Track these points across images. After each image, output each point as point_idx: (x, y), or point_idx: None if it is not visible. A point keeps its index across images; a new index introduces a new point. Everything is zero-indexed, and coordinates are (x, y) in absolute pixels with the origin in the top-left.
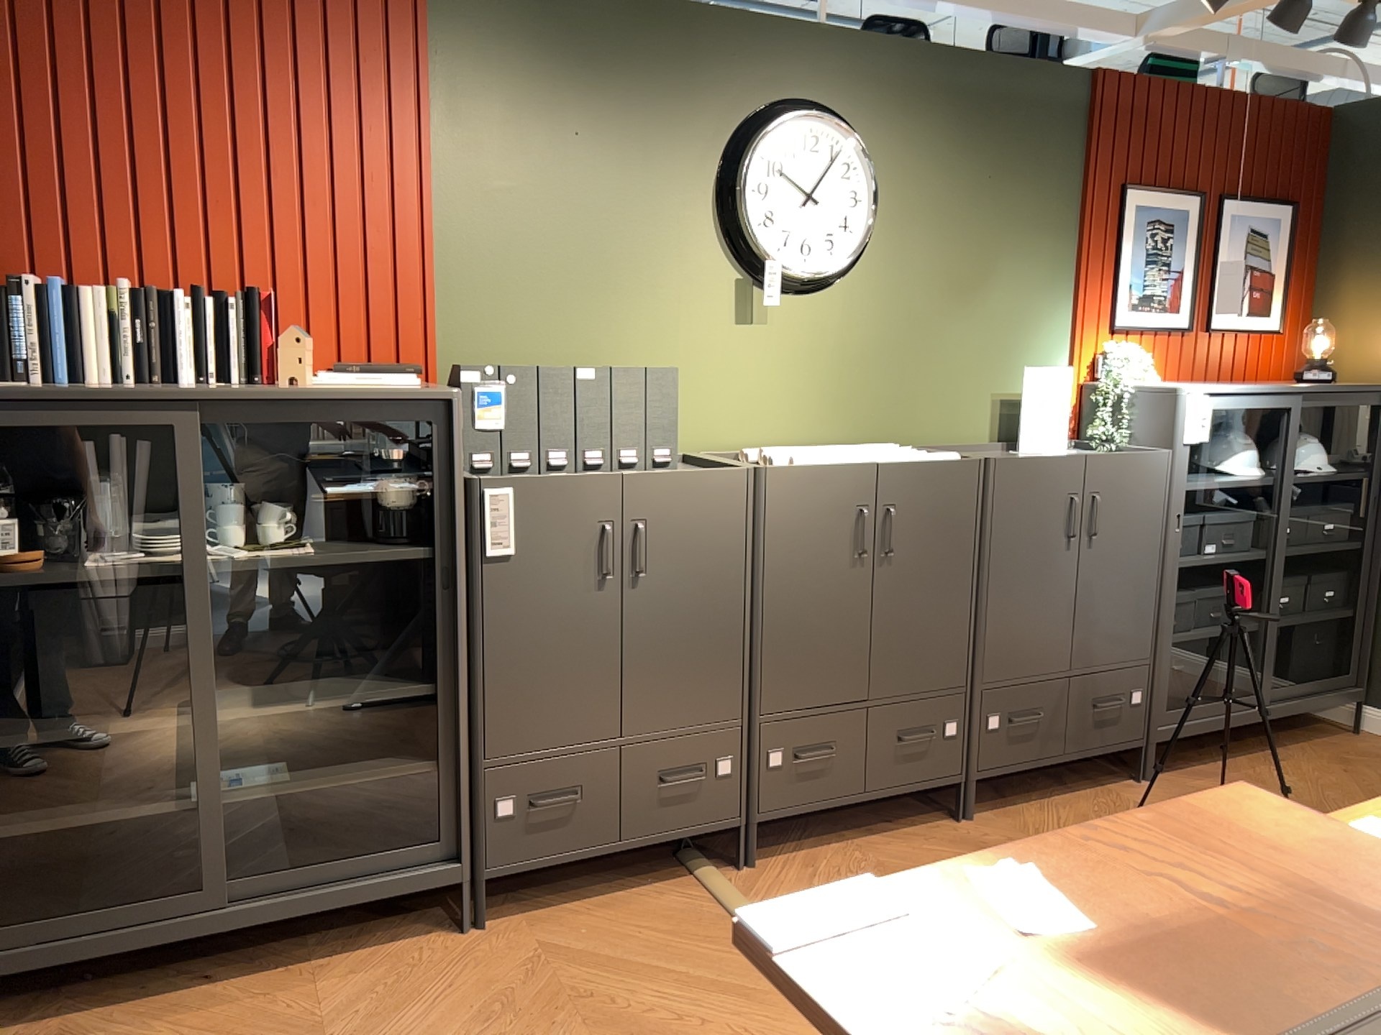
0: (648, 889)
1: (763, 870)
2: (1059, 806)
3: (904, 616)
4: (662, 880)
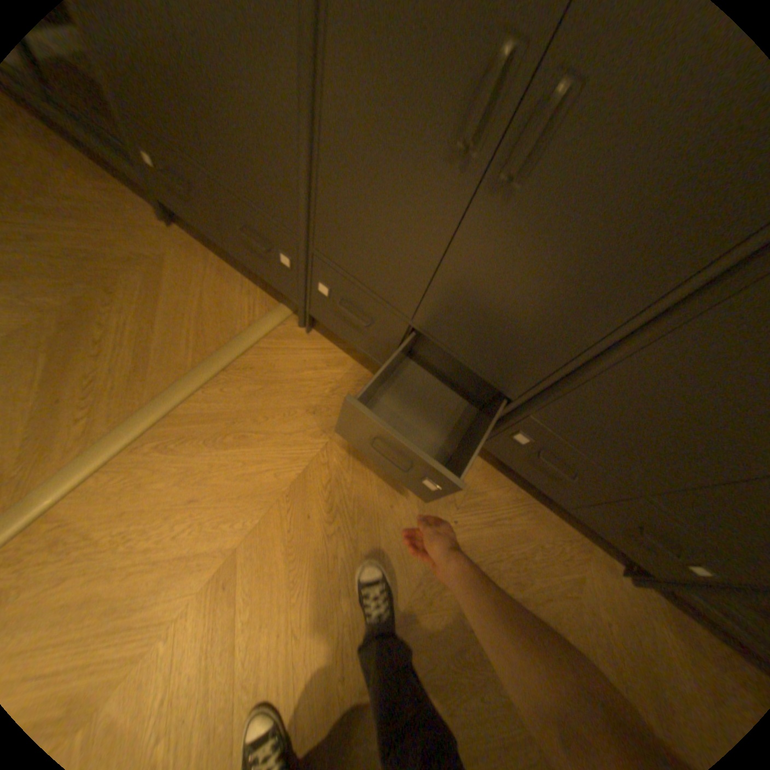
0: (251, 287)
1: (309, 339)
2: (532, 514)
3: (486, 281)
4: (268, 291)
